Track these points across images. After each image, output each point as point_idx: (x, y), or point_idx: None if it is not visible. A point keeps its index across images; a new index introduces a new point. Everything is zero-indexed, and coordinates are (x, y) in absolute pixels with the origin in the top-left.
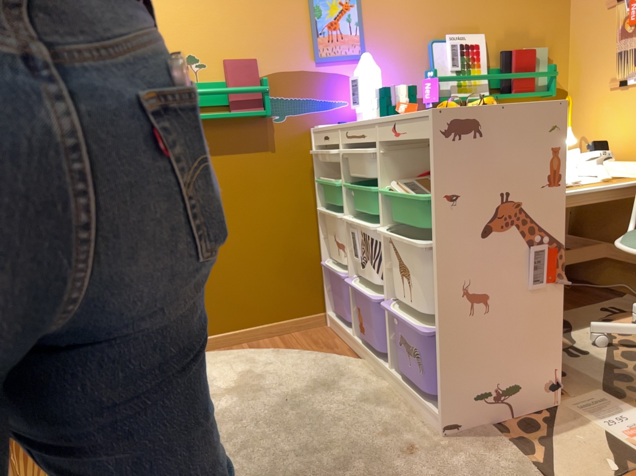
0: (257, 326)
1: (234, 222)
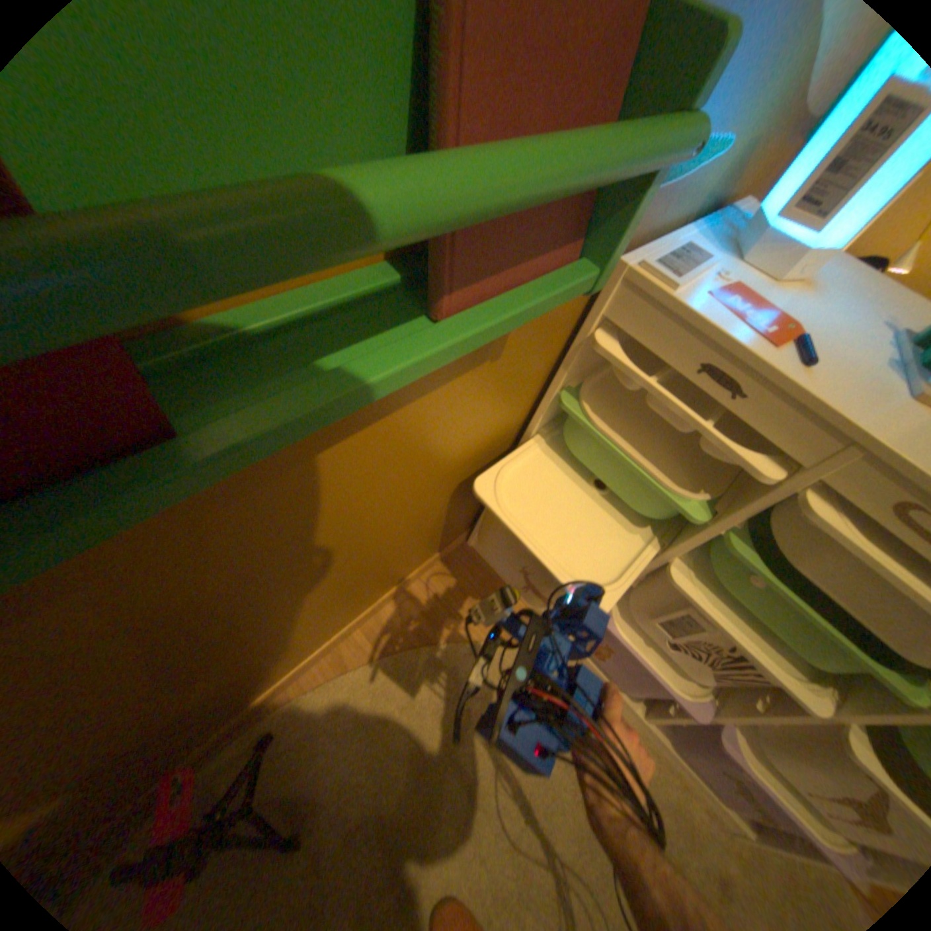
0: (379, 604)
1: (360, 547)
